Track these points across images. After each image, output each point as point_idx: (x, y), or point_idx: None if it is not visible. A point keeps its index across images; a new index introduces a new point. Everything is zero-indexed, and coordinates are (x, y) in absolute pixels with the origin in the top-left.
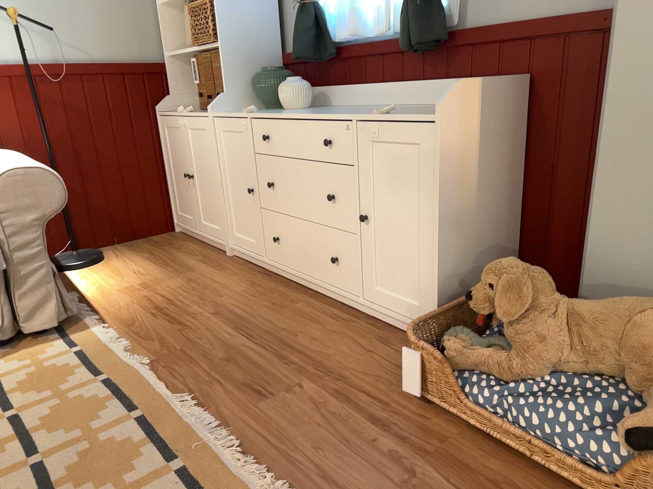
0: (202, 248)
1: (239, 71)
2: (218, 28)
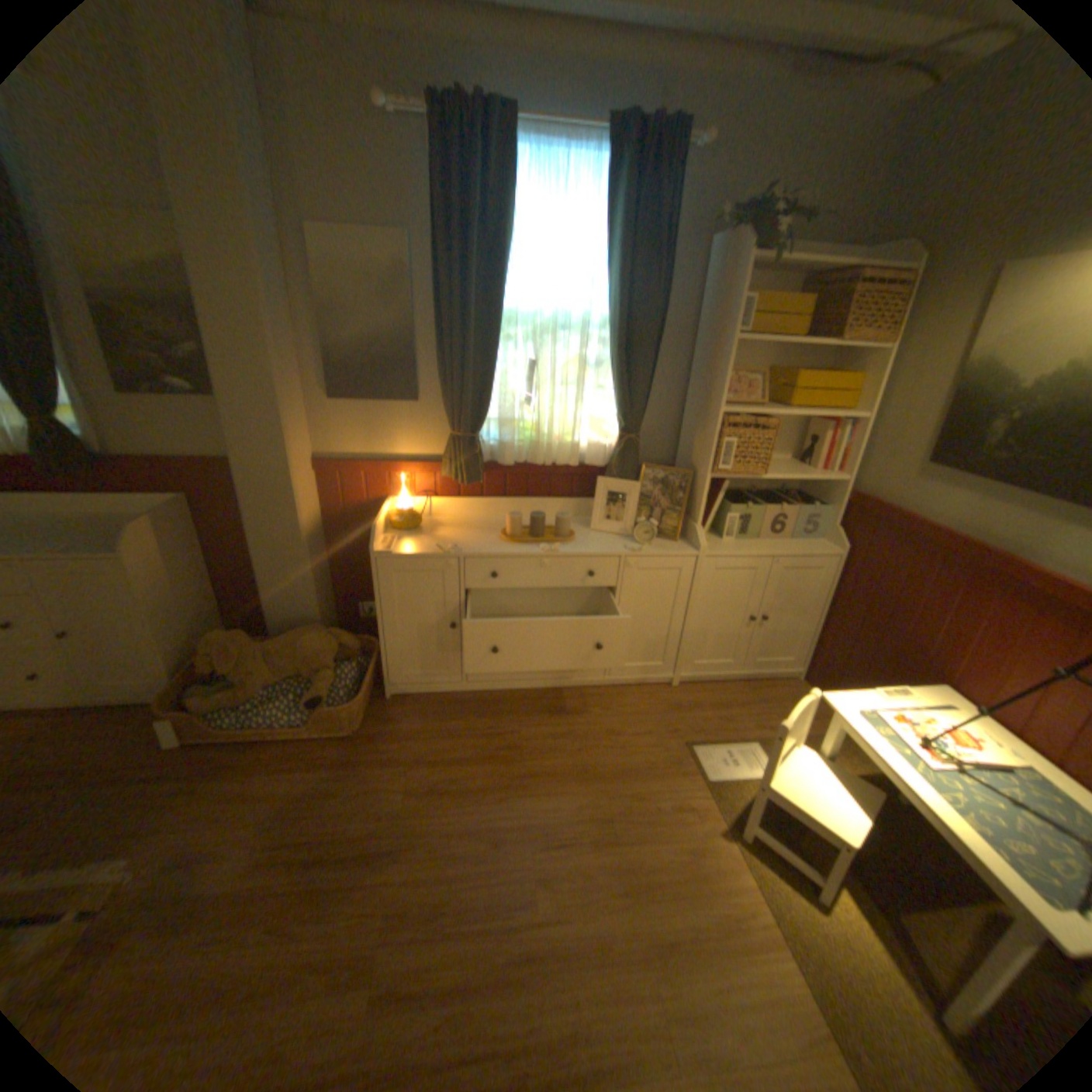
0: None
1: None
2: None
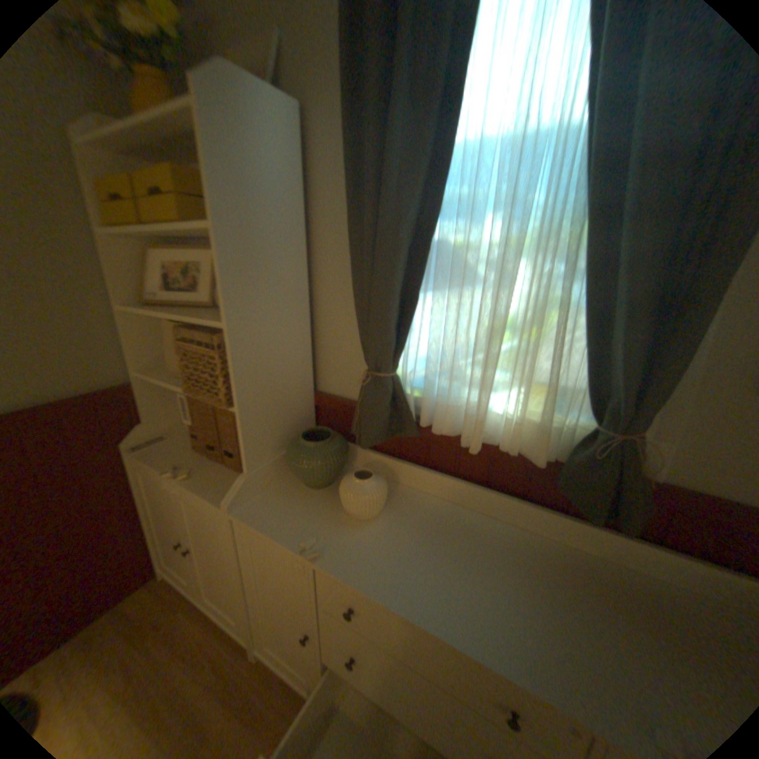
0: (207, 634)
1: (266, 436)
2: (236, 390)
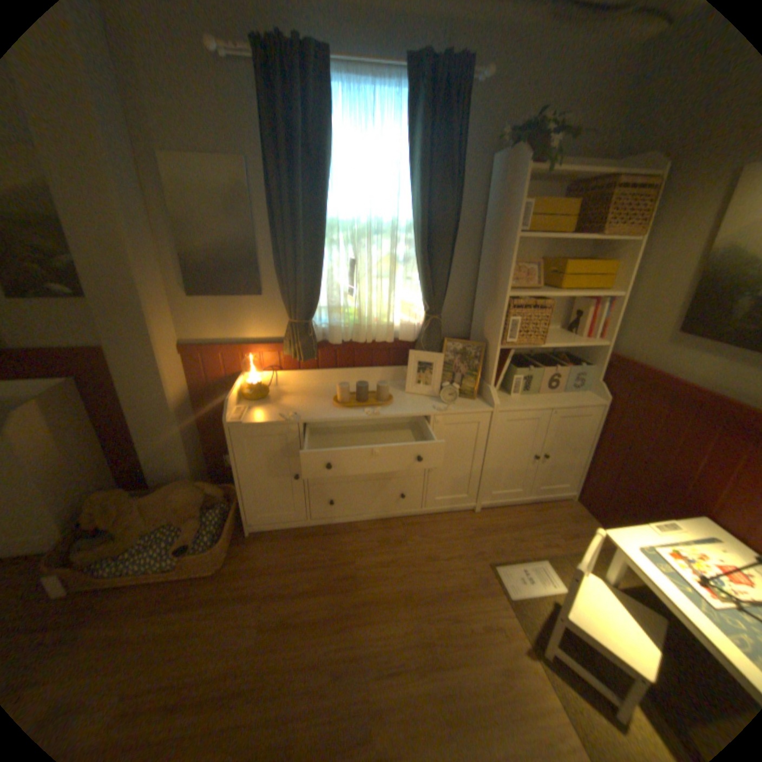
0: None
1: None
2: None
